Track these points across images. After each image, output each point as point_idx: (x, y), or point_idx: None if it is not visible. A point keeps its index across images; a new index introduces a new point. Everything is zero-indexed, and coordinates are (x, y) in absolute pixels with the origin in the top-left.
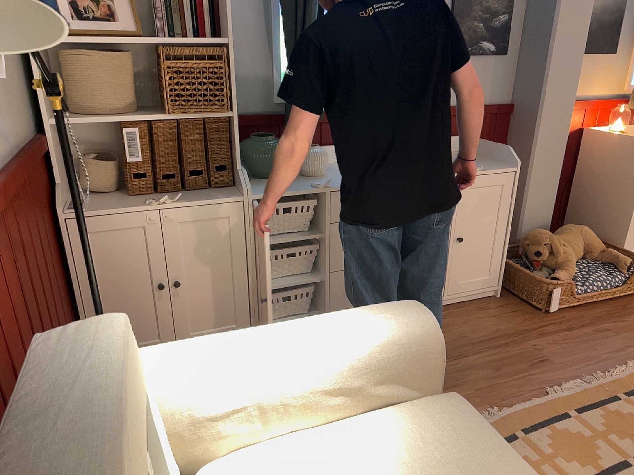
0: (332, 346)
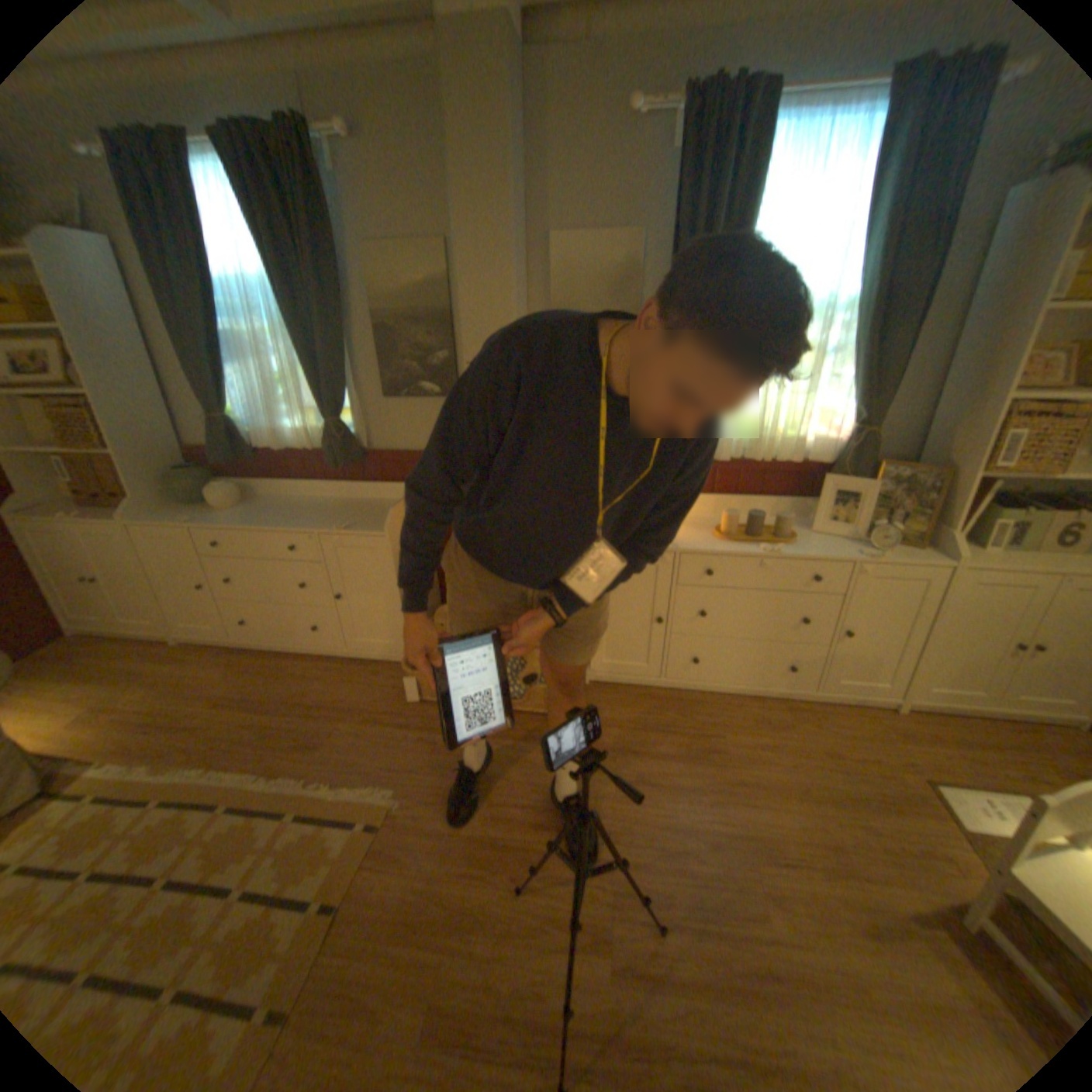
0: None
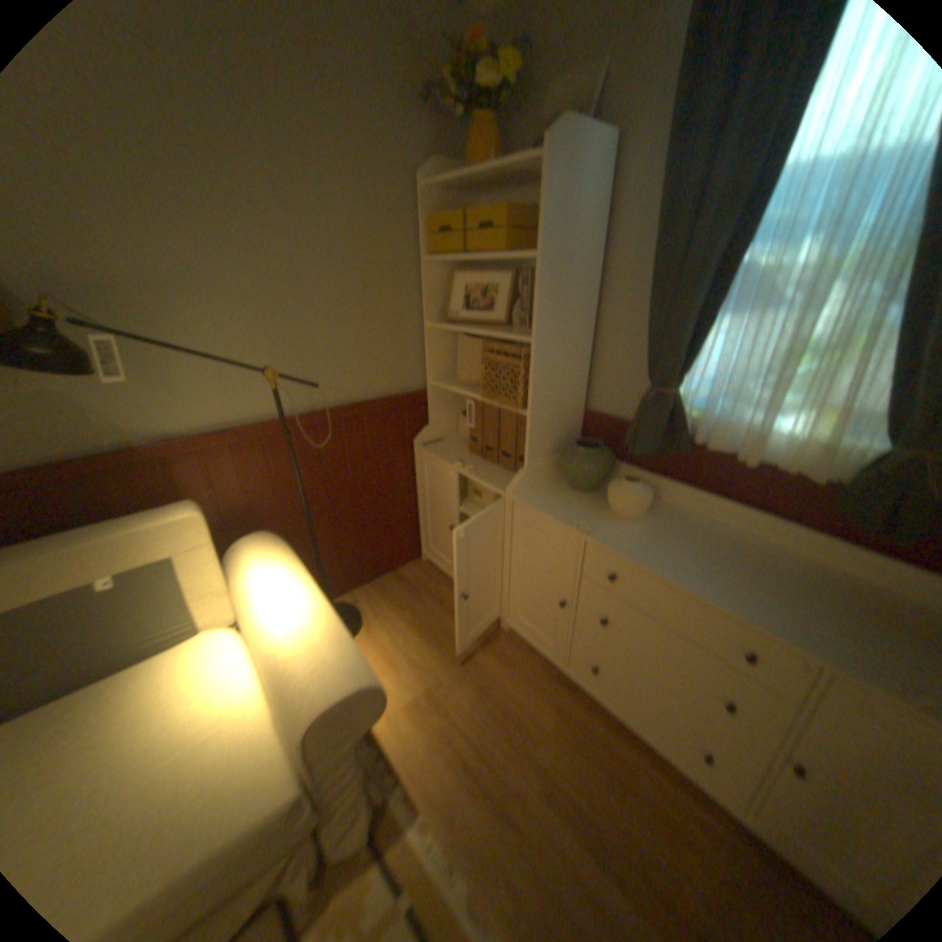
0: (274, 643)
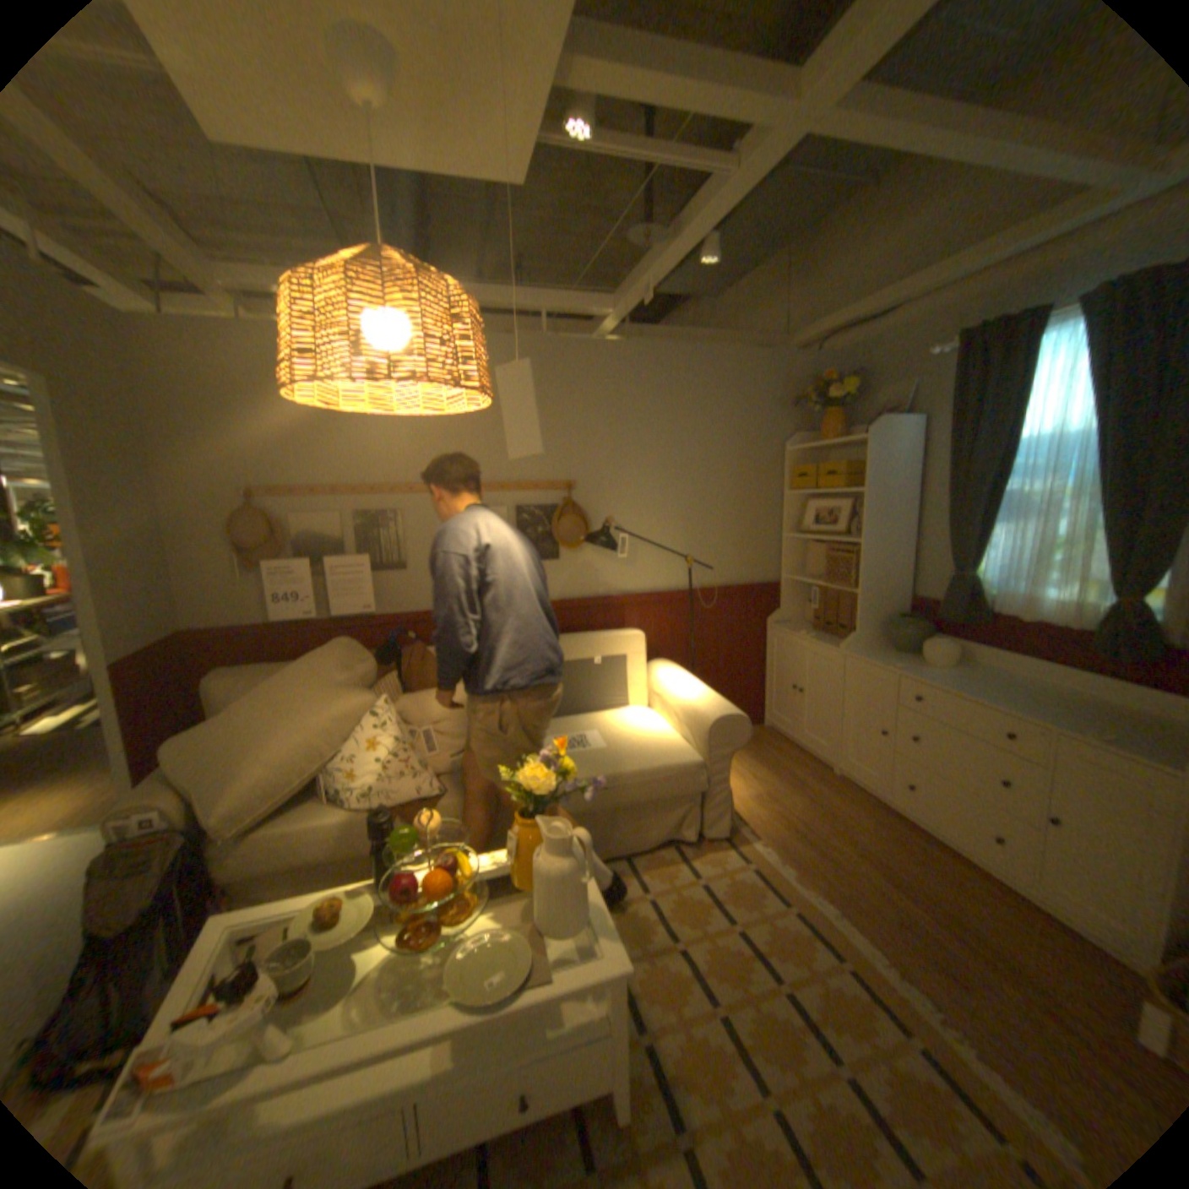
0: (686, 696)
